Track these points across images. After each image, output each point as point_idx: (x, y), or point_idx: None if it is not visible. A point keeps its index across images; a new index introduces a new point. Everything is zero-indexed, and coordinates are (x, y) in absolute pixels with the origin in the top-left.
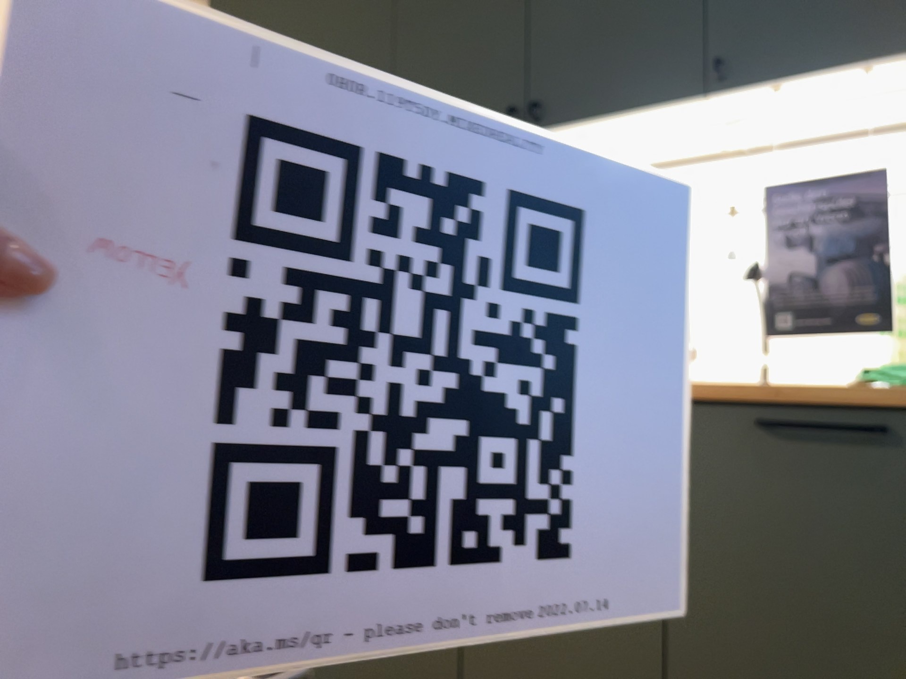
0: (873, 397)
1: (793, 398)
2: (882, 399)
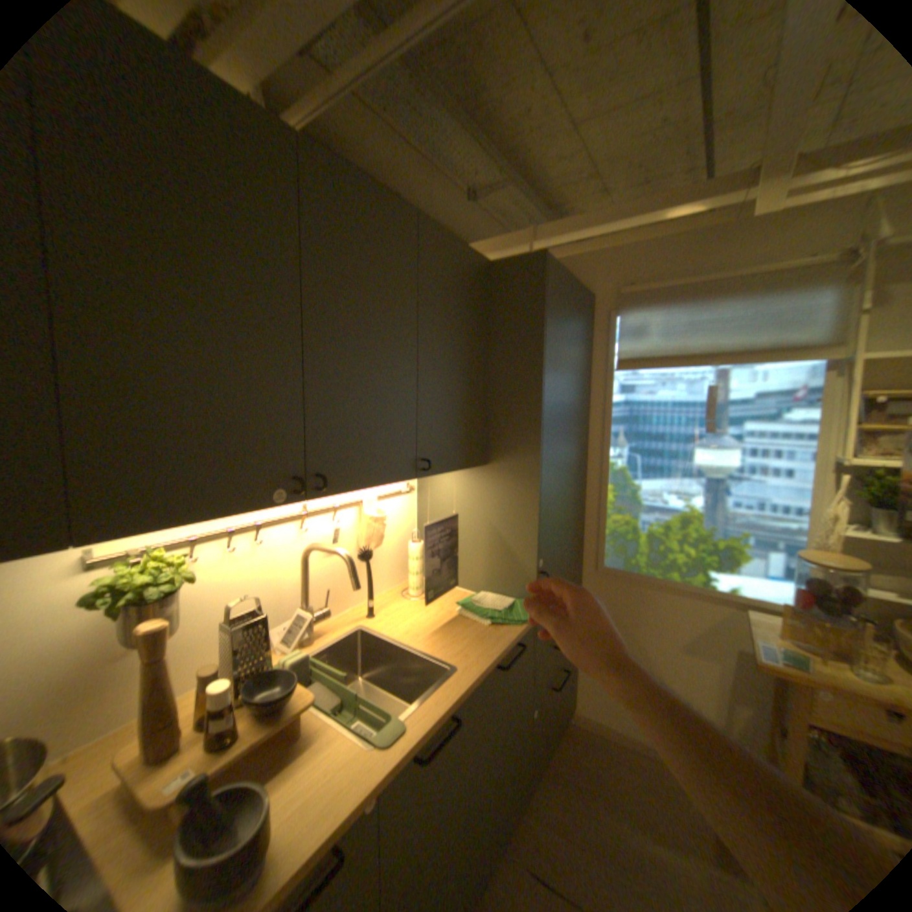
0: (521, 637)
1: (507, 651)
2: (515, 634)
